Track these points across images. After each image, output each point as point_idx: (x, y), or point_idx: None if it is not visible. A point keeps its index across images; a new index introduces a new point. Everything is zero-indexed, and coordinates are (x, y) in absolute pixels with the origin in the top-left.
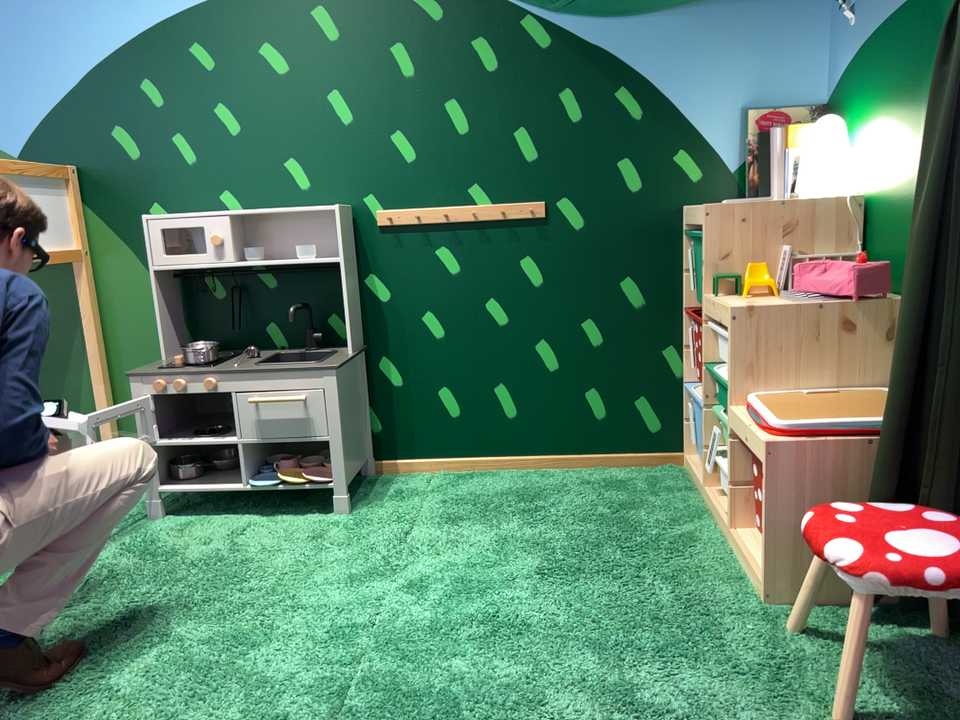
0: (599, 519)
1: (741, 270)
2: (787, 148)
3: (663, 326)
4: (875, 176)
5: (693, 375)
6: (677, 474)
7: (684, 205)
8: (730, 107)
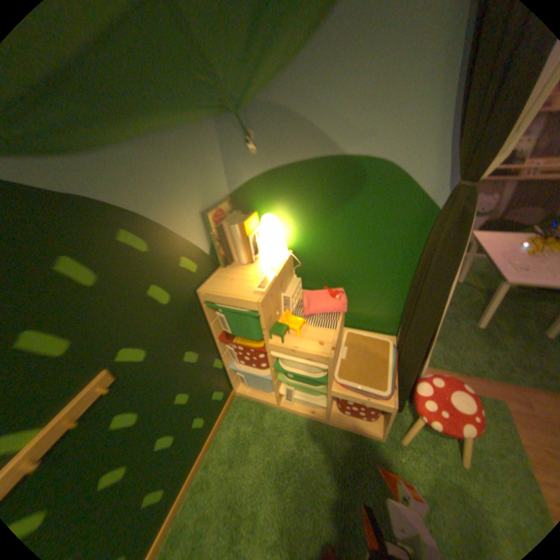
0: (280, 478)
1: (276, 317)
2: (247, 235)
3: (210, 355)
4: (299, 242)
5: (244, 366)
6: (245, 403)
7: (197, 289)
8: (197, 214)
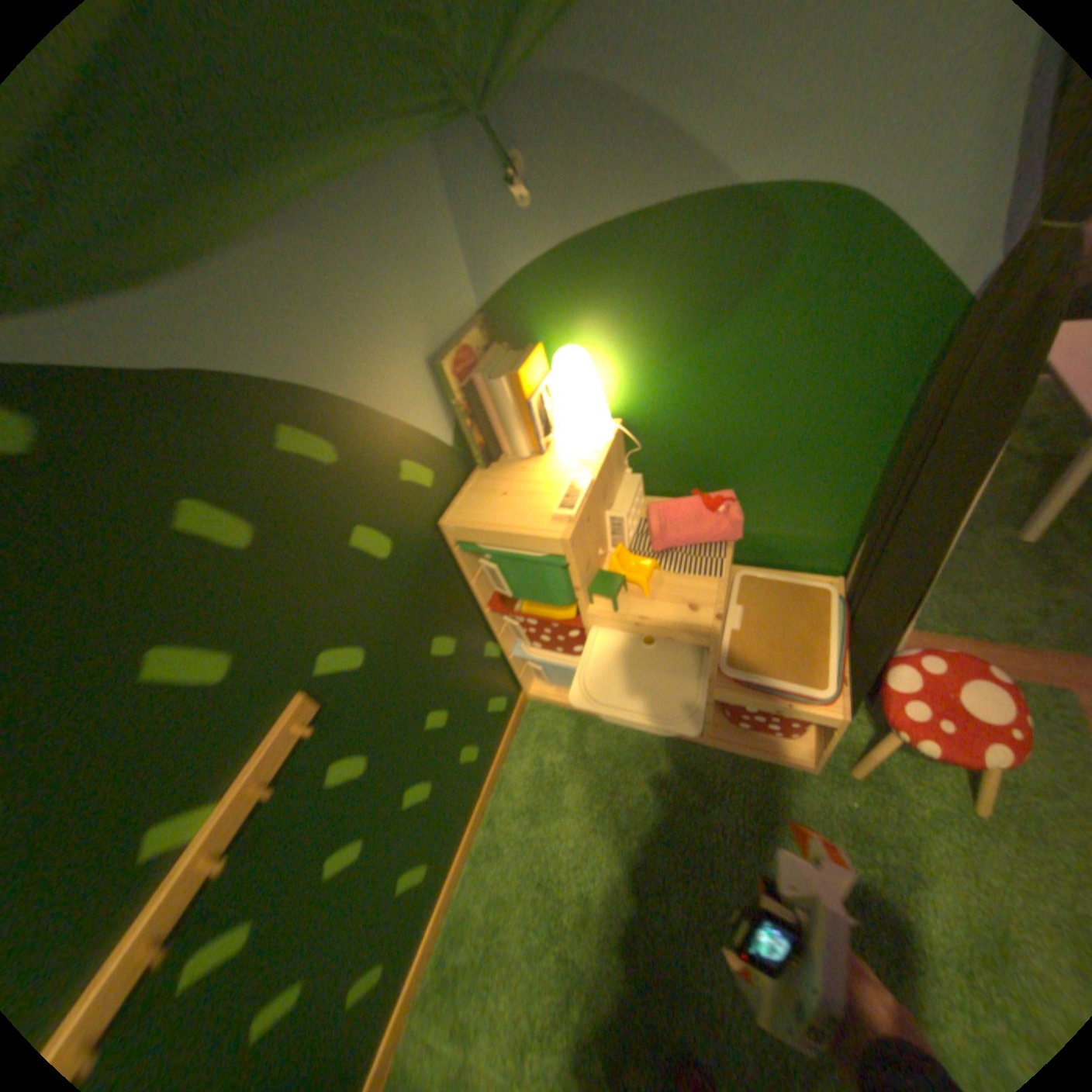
0: (623, 839)
1: (598, 561)
2: (525, 397)
3: (477, 637)
4: (635, 399)
5: (540, 652)
6: (547, 713)
7: (439, 519)
8: (420, 365)
